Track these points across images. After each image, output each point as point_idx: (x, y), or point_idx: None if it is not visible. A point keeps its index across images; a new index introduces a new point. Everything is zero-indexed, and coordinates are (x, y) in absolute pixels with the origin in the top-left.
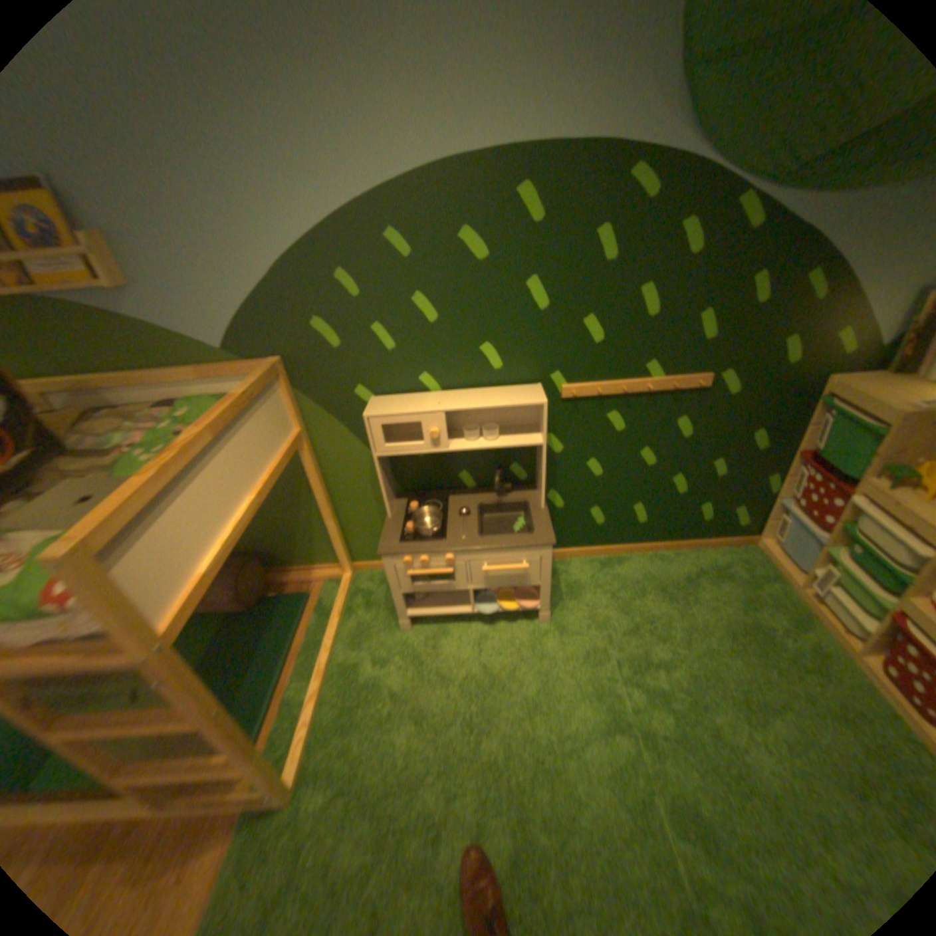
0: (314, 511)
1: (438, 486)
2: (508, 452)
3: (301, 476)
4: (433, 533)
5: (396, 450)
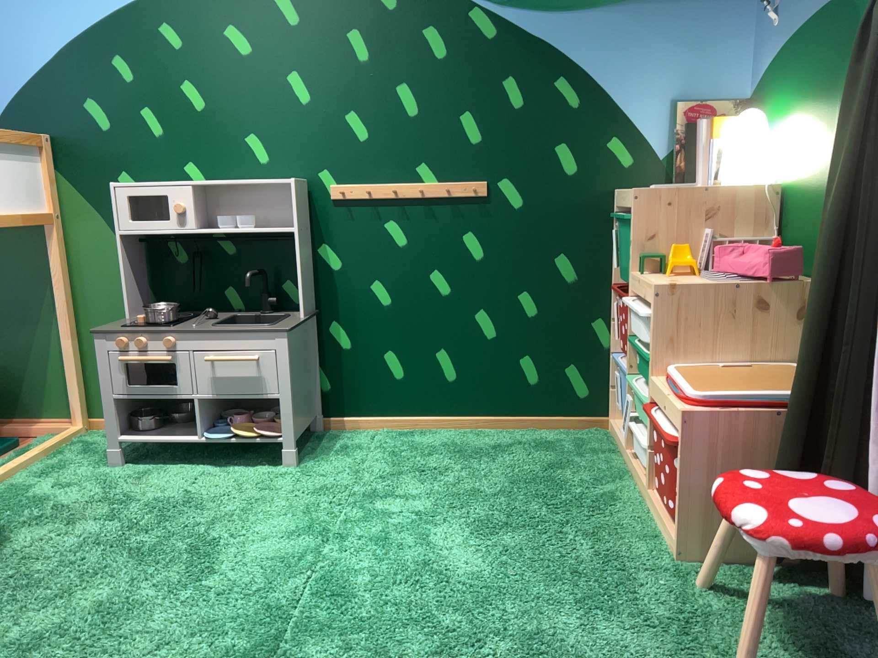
0: (54, 330)
1: (200, 305)
2: (279, 263)
3: (47, 280)
4: (161, 320)
5: (140, 227)
